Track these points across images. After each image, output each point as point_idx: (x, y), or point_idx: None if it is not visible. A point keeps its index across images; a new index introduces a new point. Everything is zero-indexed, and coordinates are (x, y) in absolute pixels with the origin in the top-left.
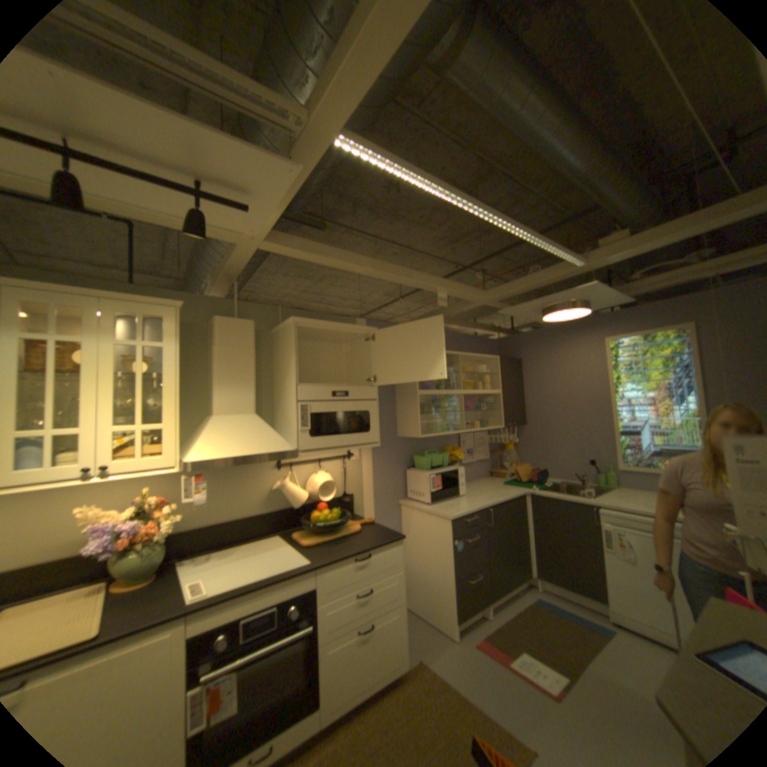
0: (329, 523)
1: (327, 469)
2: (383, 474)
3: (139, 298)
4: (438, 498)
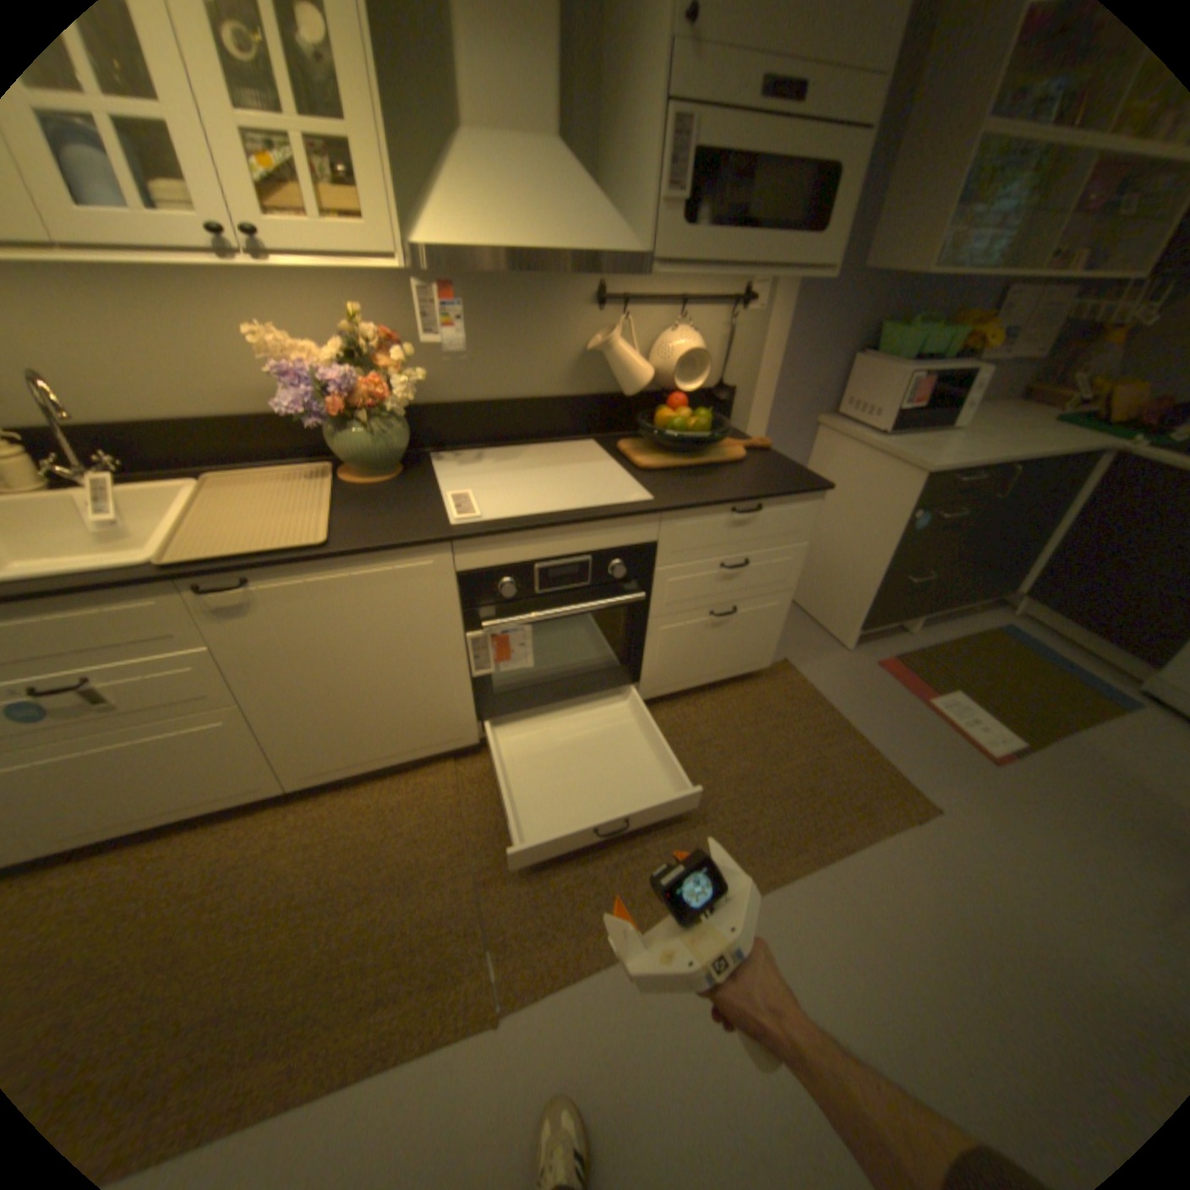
0: (688, 435)
1: (695, 326)
2: (805, 356)
3: None
4: (908, 425)
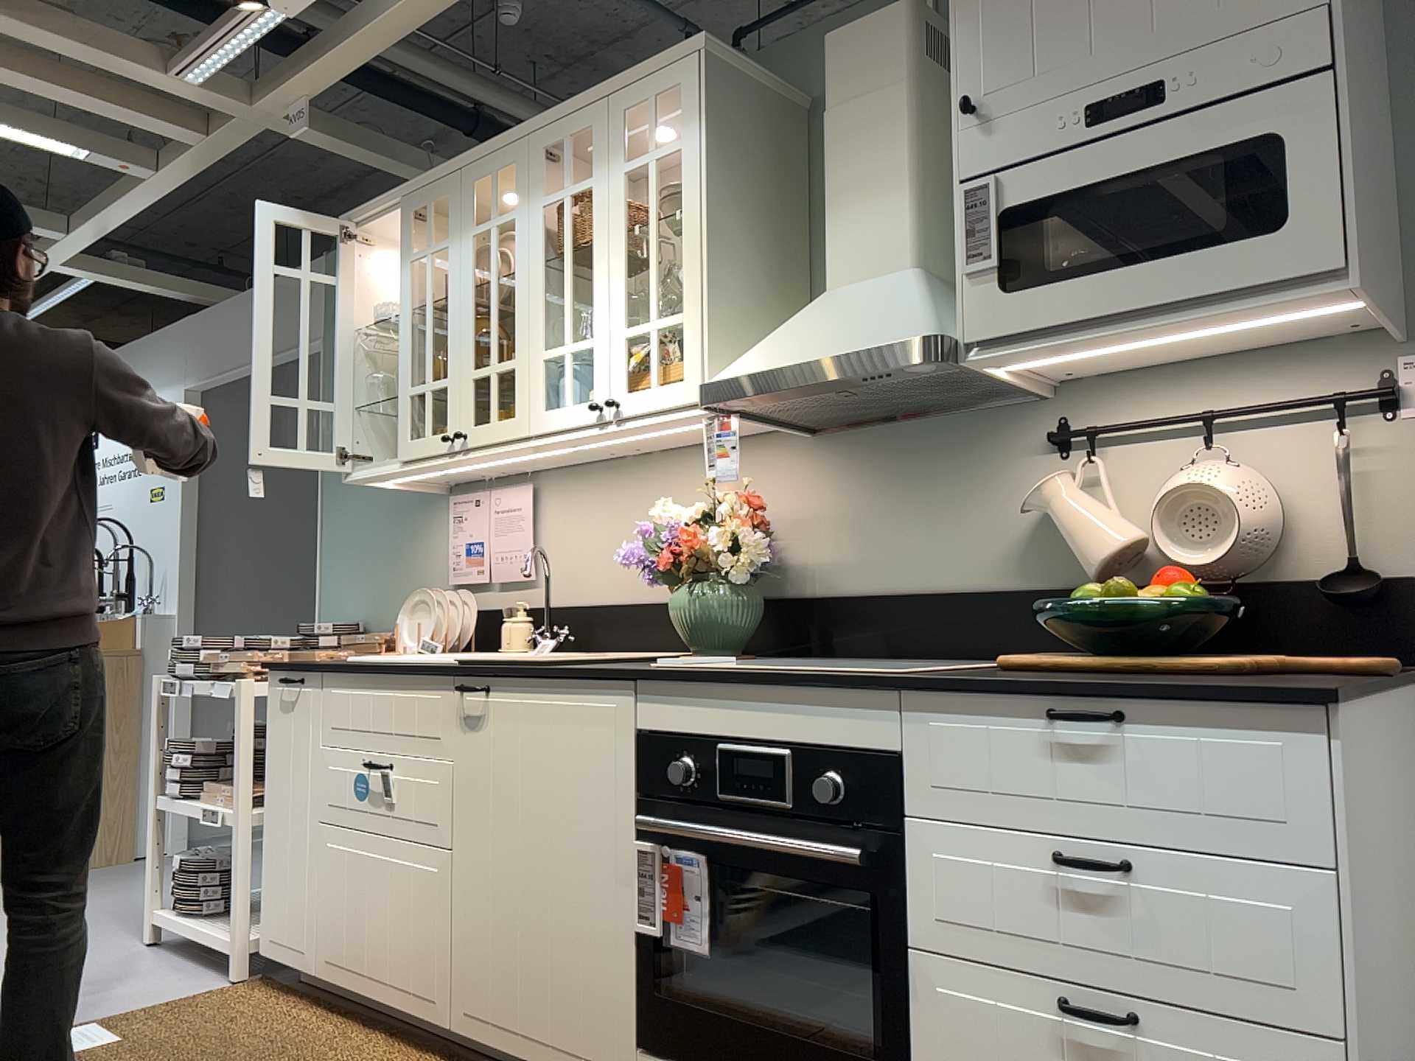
0: (1142, 626)
1: (1251, 459)
2: None
3: (644, 70)
4: None
